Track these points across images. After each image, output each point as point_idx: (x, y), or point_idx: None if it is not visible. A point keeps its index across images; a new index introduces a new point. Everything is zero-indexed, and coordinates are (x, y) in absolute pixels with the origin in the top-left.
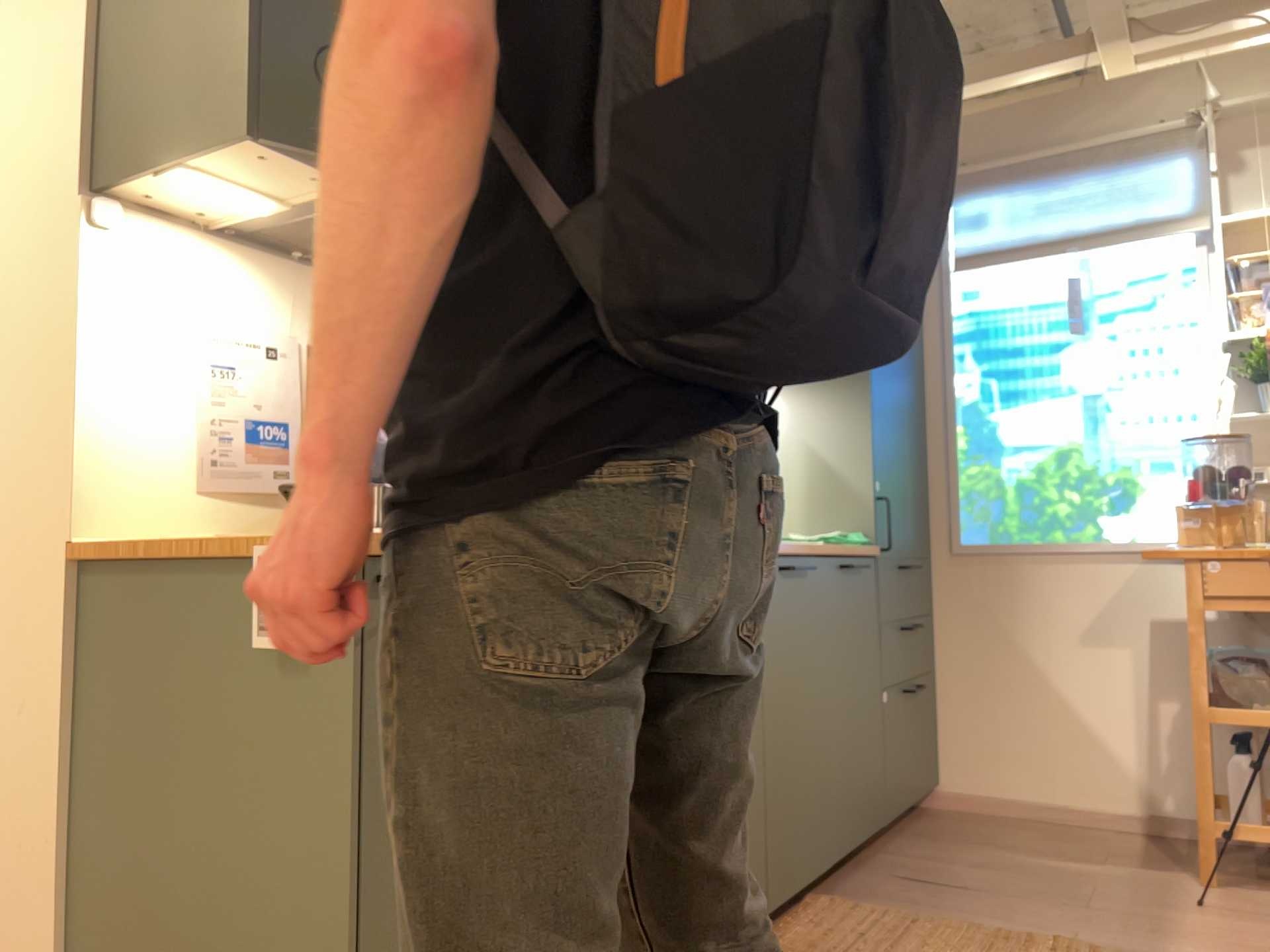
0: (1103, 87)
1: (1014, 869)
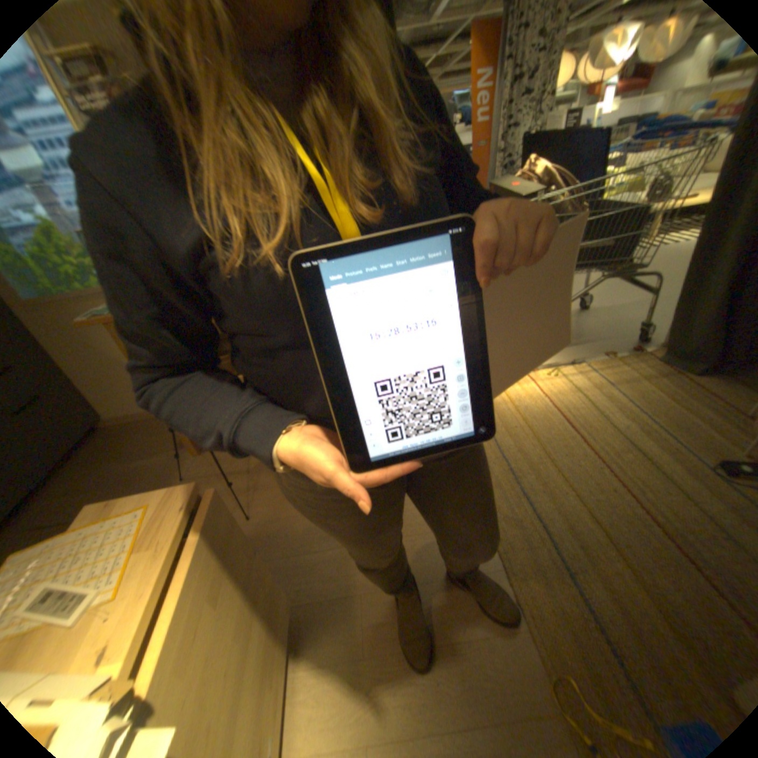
0: None
1: (106, 485)
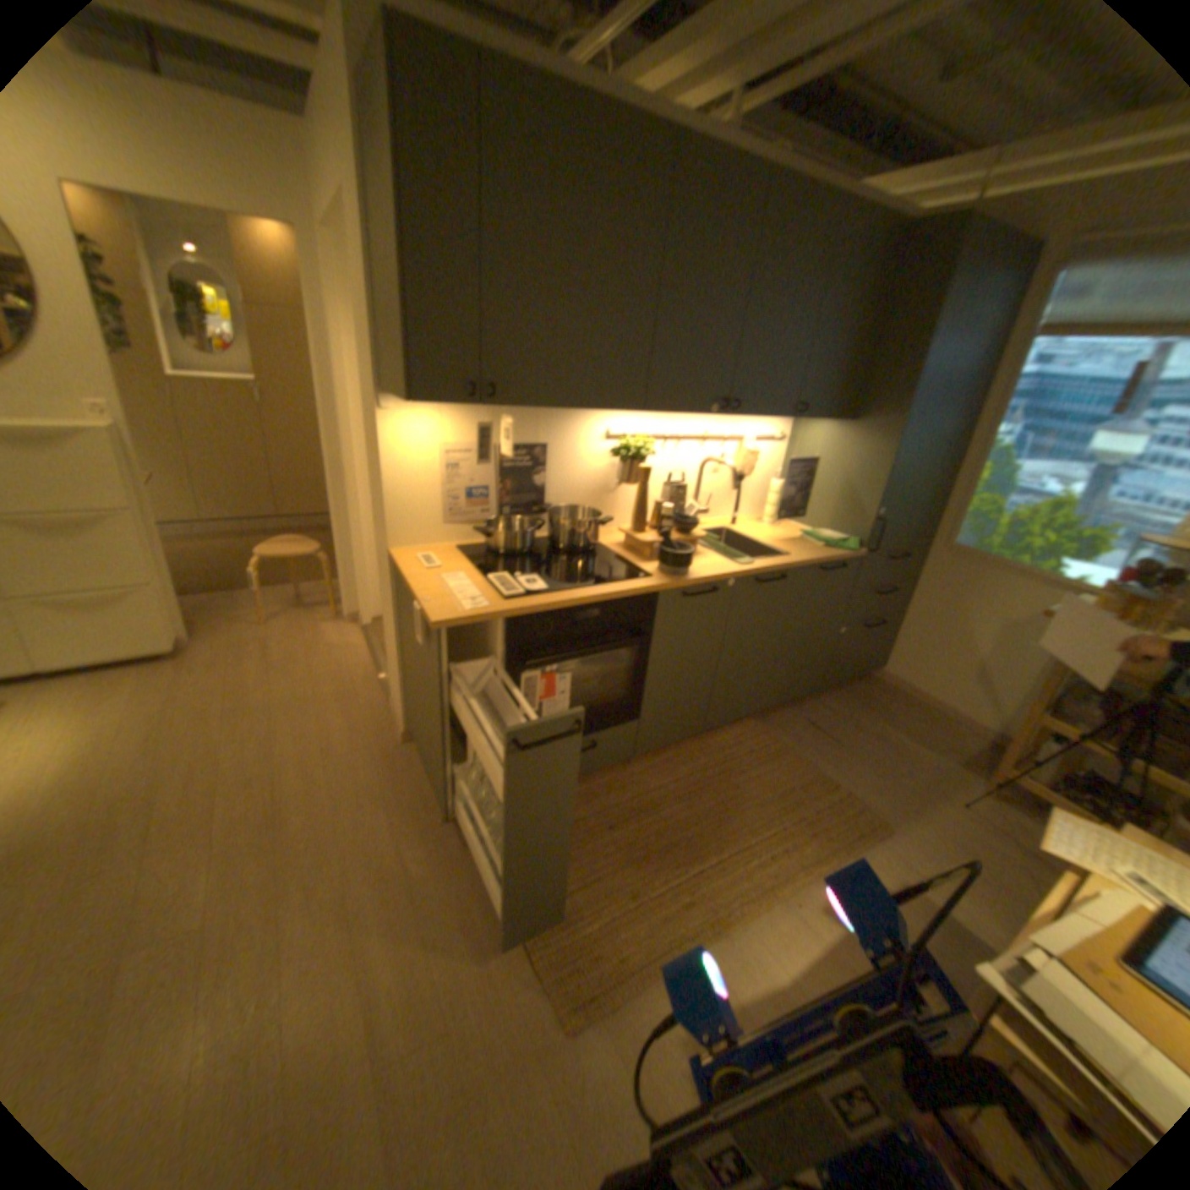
0: None
1: (877, 739)
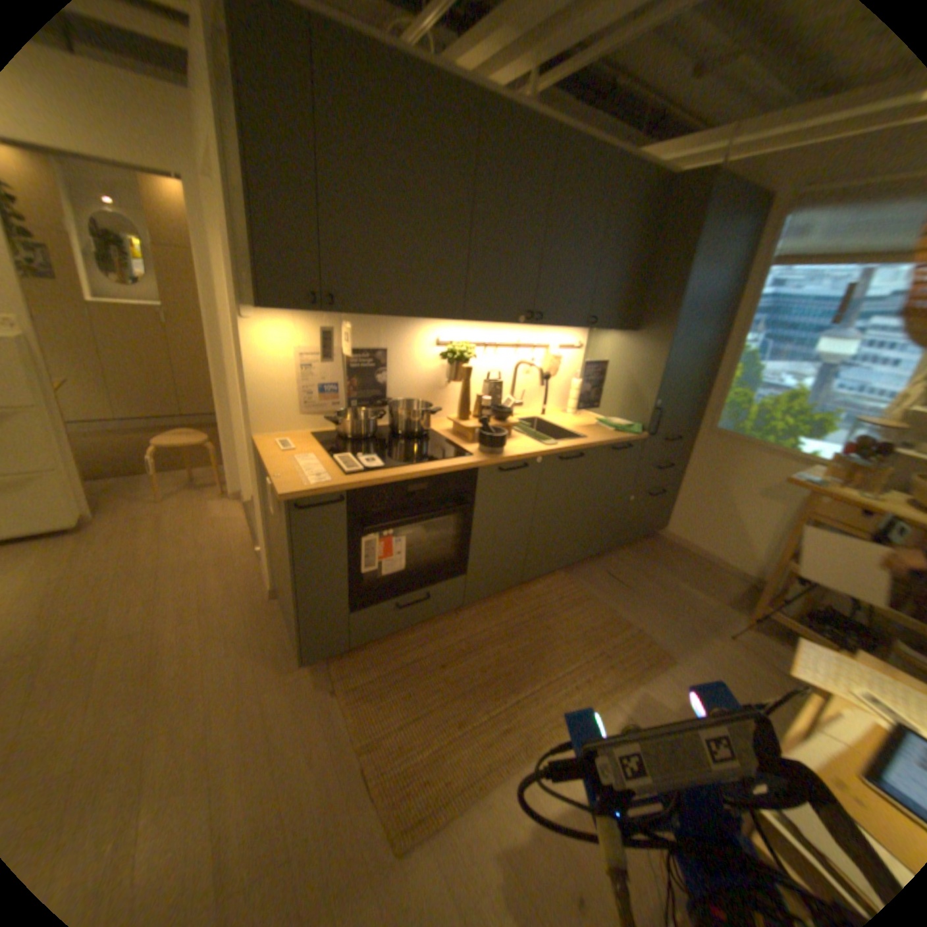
0: None
1: (662, 585)
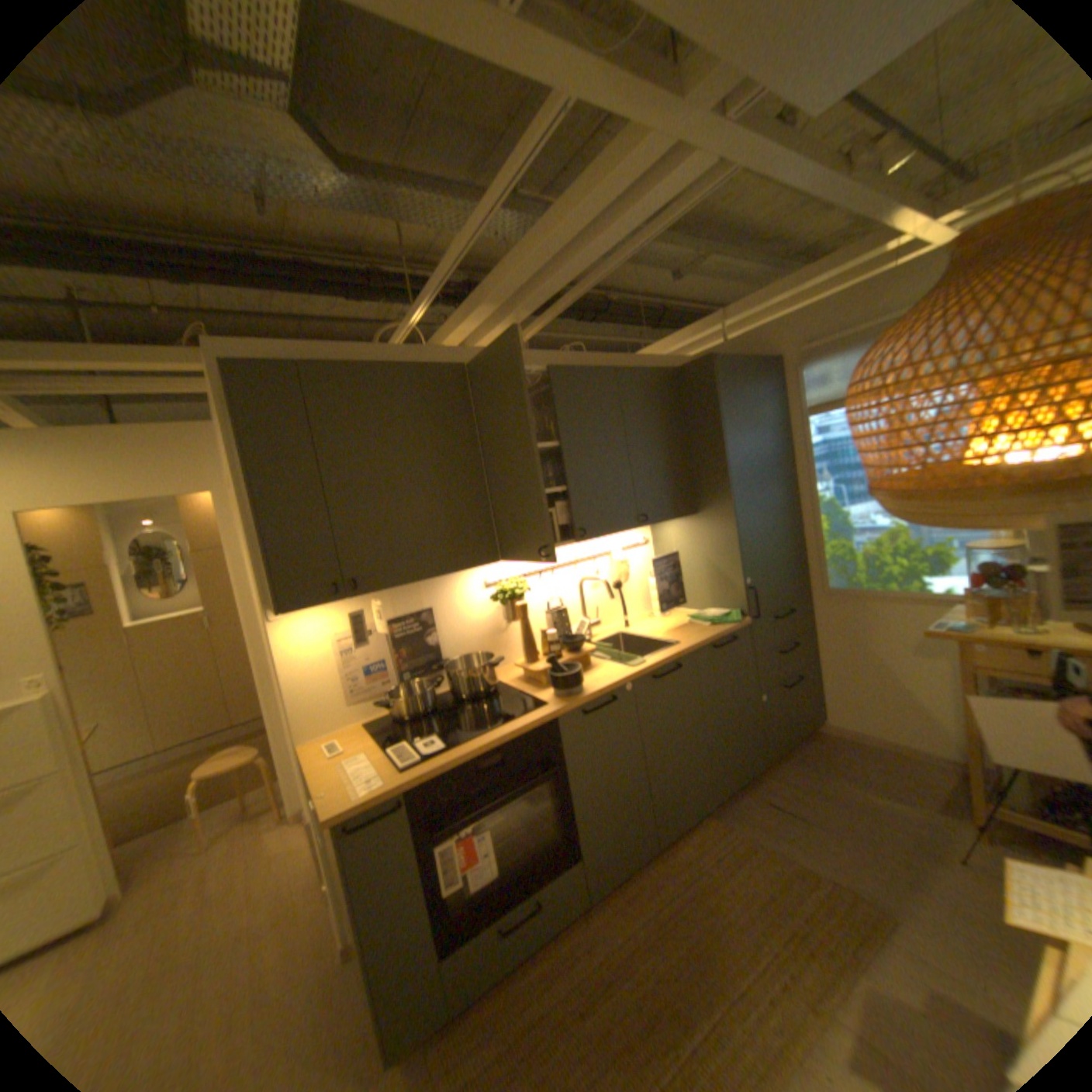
0: (912, 261)
1: (846, 805)
